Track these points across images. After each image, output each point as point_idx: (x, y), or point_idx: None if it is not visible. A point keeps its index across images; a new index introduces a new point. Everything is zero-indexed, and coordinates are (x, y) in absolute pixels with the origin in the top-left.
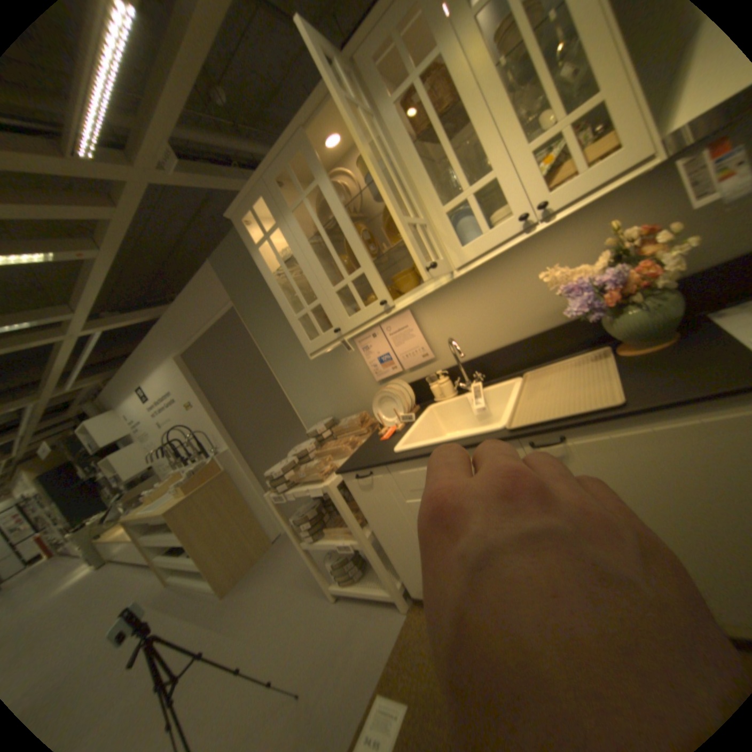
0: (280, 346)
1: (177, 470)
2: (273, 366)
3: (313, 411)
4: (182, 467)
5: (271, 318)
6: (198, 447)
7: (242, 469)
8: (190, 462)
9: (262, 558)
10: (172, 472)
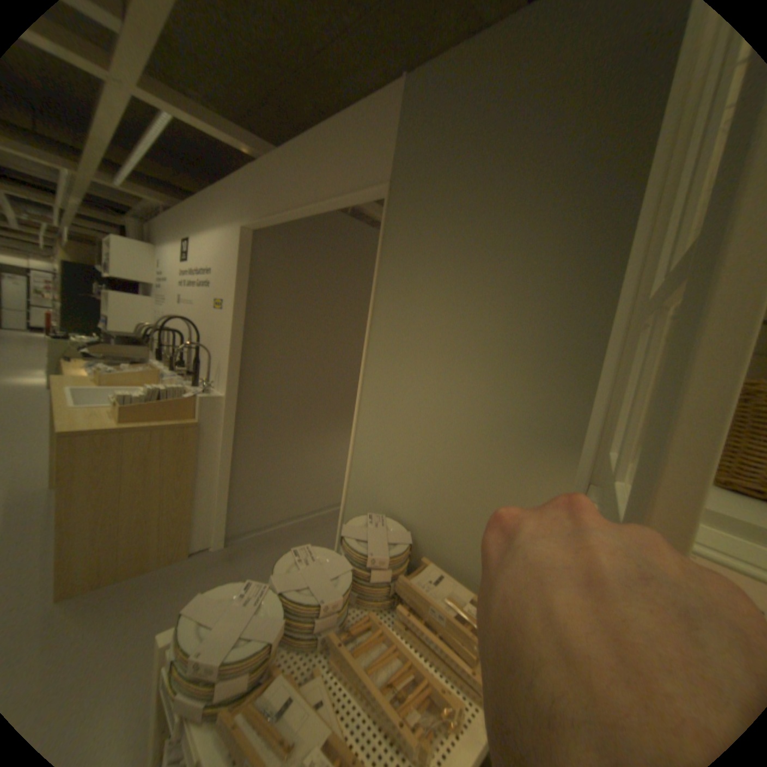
0: (412, 331)
1: (159, 366)
2: (368, 353)
3: (379, 483)
4: (166, 368)
5: (440, 268)
6: (197, 360)
7: (221, 436)
8: (178, 369)
9: (157, 573)
10: (153, 364)
